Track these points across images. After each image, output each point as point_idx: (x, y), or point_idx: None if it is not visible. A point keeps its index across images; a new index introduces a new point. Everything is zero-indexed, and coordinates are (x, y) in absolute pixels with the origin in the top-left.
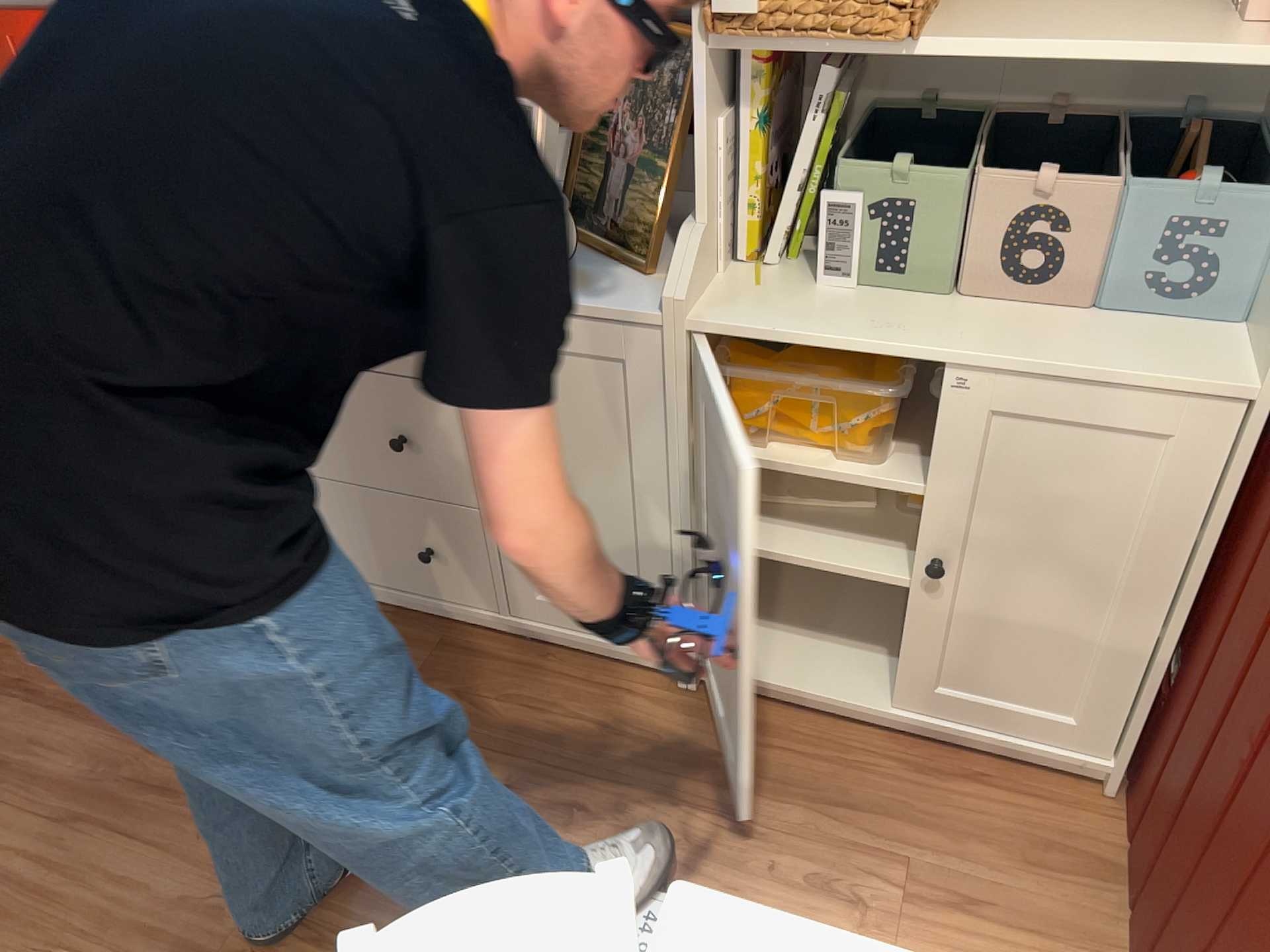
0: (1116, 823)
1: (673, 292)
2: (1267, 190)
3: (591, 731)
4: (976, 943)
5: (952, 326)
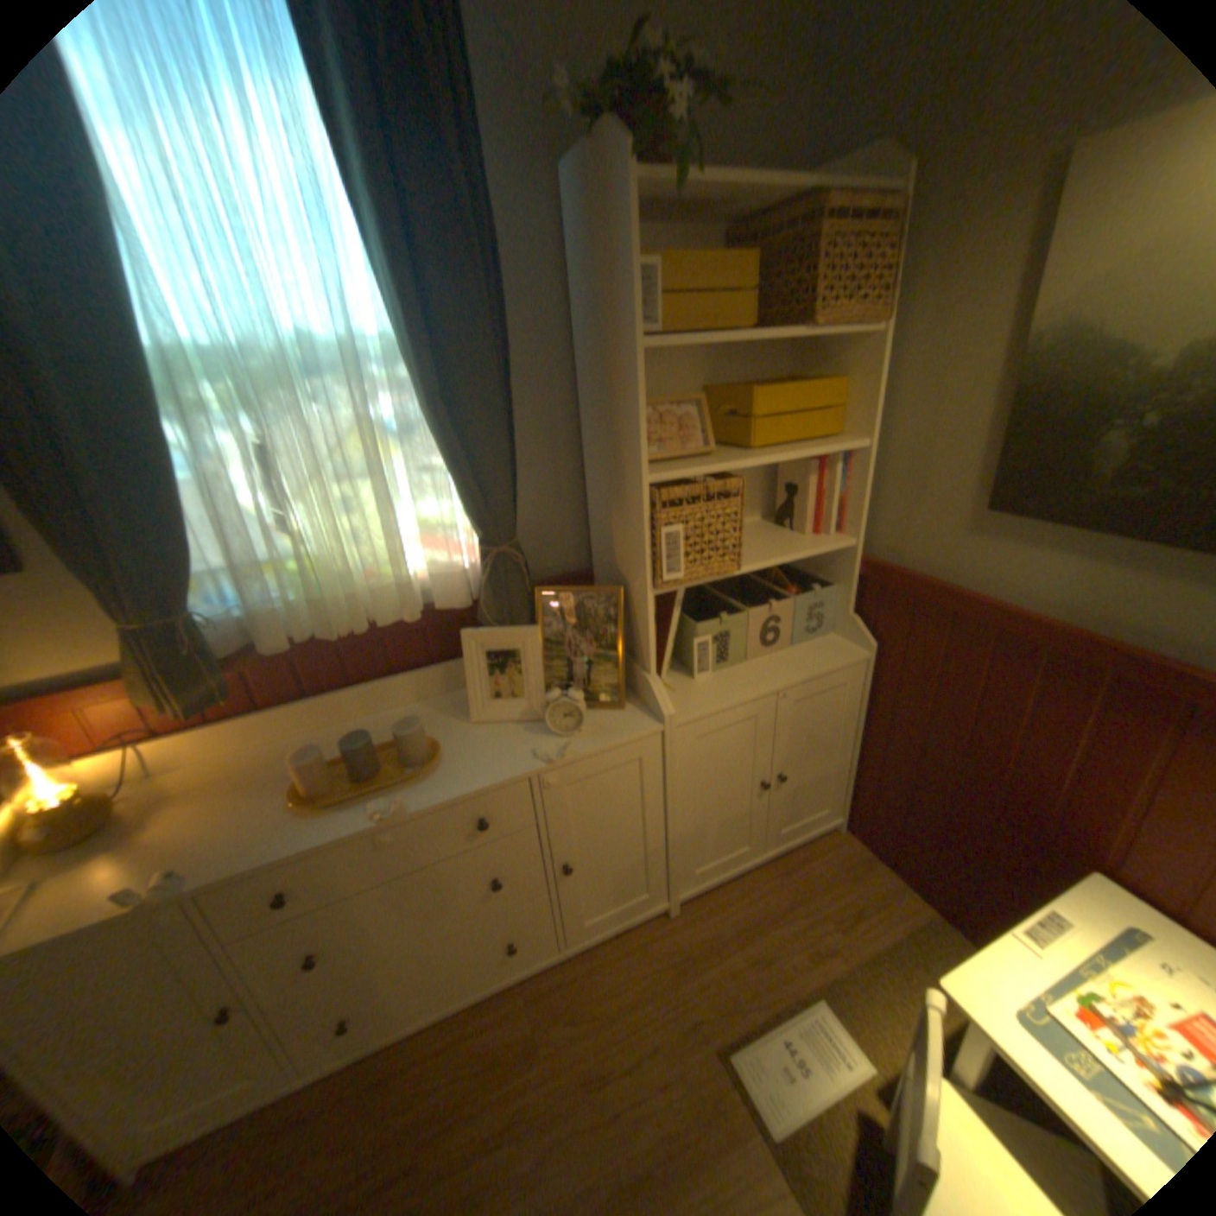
0: (860, 842)
1: (664, 709)
2: (830, 582)
3: (660, 981)
4: (883, 932)
5: (763, 671)
